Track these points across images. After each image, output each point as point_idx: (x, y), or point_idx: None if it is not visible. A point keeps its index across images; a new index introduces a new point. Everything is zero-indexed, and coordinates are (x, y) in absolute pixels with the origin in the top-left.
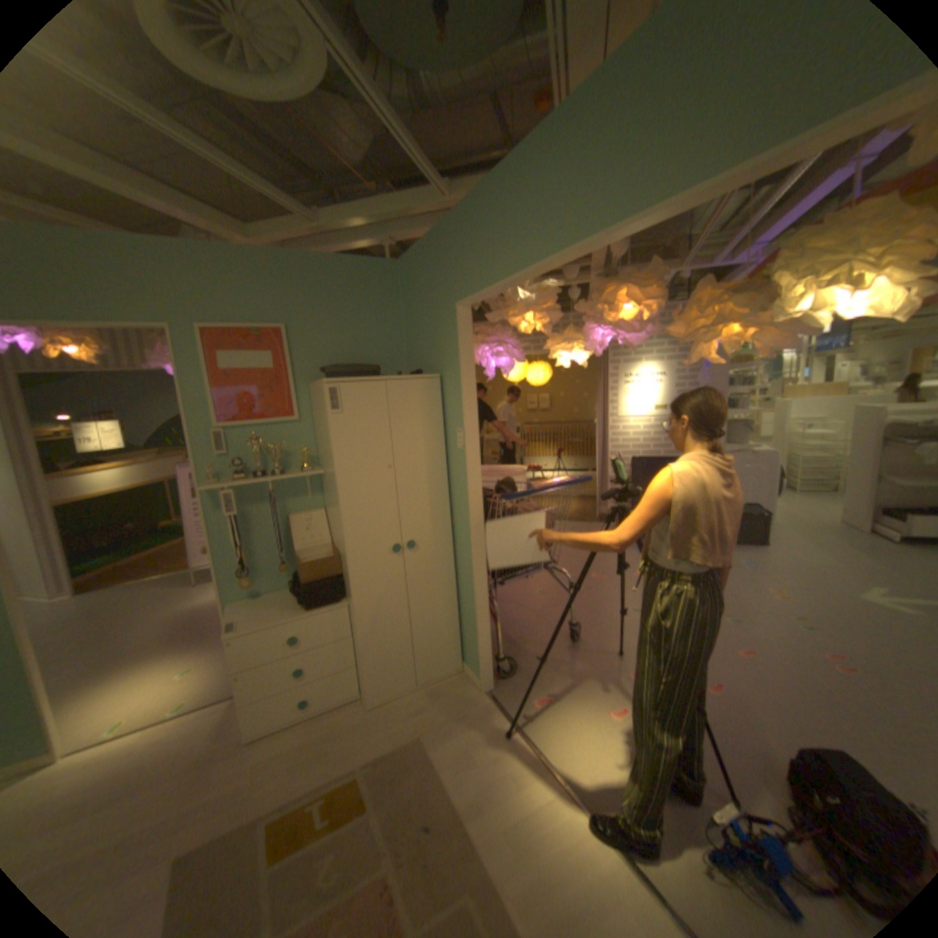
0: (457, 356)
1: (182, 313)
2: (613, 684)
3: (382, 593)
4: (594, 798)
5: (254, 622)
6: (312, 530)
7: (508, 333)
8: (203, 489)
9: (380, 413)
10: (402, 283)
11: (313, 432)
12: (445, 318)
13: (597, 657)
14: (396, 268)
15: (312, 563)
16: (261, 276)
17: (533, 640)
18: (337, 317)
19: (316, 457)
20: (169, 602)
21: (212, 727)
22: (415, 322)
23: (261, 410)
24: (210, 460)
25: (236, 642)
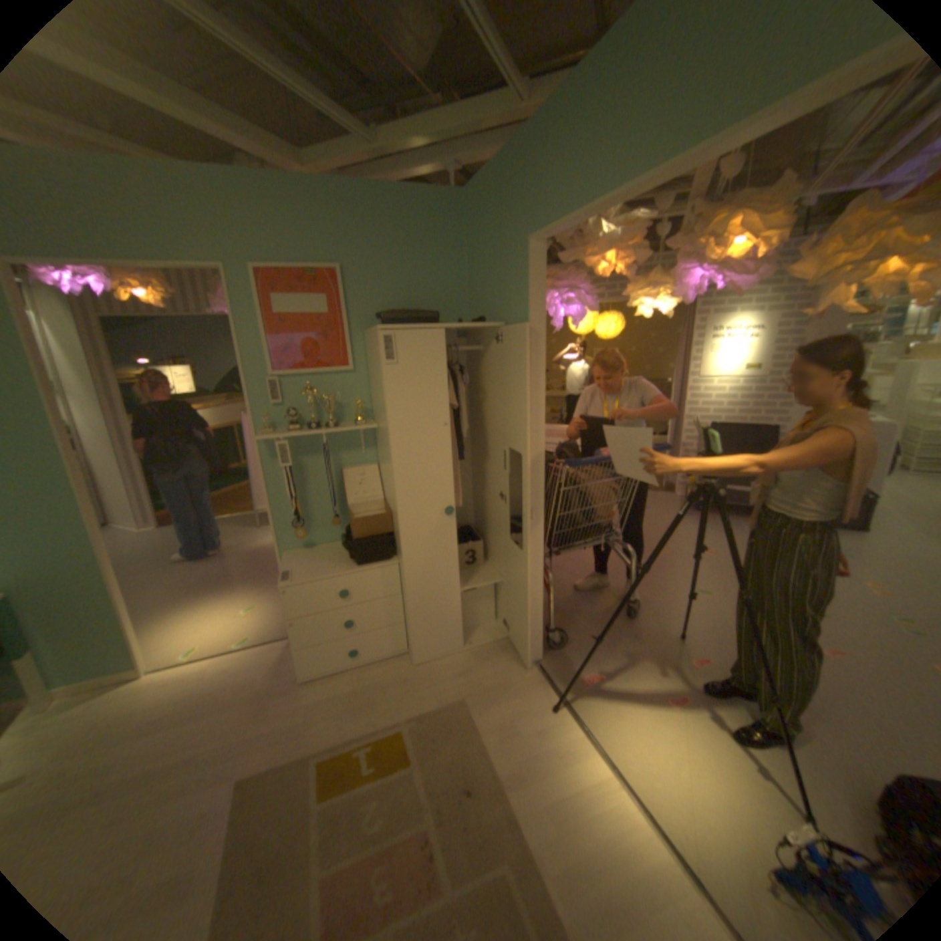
0: (527, 300)
1: (236, 250)
2: (673, 669)
3: (433, 554)
4: (646, 788)
5: (308, 572)
6: (366, 484)
7: (582, 277)
8: (259, 438)
9: (438, 364)
10: (468, 215)
11: (368, 383)
12: (516, 254)
13: (656, 637)
14: (462, 196)
15: (365, 519)
16: (316, 207)
17: (586, 612)
18: (395, 255)
19: (371, 410)
20: (237, 540)
21: (272, 663)
22: (480, 260)
23: (316, 357)
24: (267, 409)
25: (291, 590)
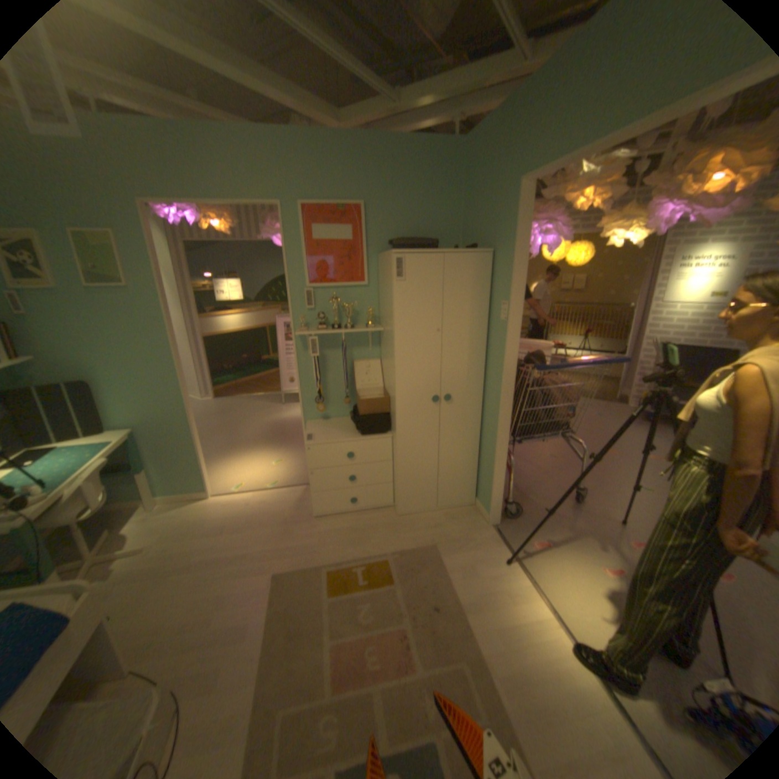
0: (513, 231)
1: (289, 192)
2: (612, 547)
3: (419, 432)
4: (581, 631)
5: (325, 436)
6: (369, 375)
7: (559, 210)
8: (297, 335)
9: (435, 282)
10: (467, 159)
11: (377, 296)
12: (507, 192)
13: (599, 520)
14: (463, 143)
15: (369, 401)
16: (348, 157)
17: (539, 493)
18: (406, 194)
19: (378, 317)
20: (268, 412)
21: (294, 501)
22: (474, 197)
23: (340, 275)
24: (302, 313)
25: (313, 448)
